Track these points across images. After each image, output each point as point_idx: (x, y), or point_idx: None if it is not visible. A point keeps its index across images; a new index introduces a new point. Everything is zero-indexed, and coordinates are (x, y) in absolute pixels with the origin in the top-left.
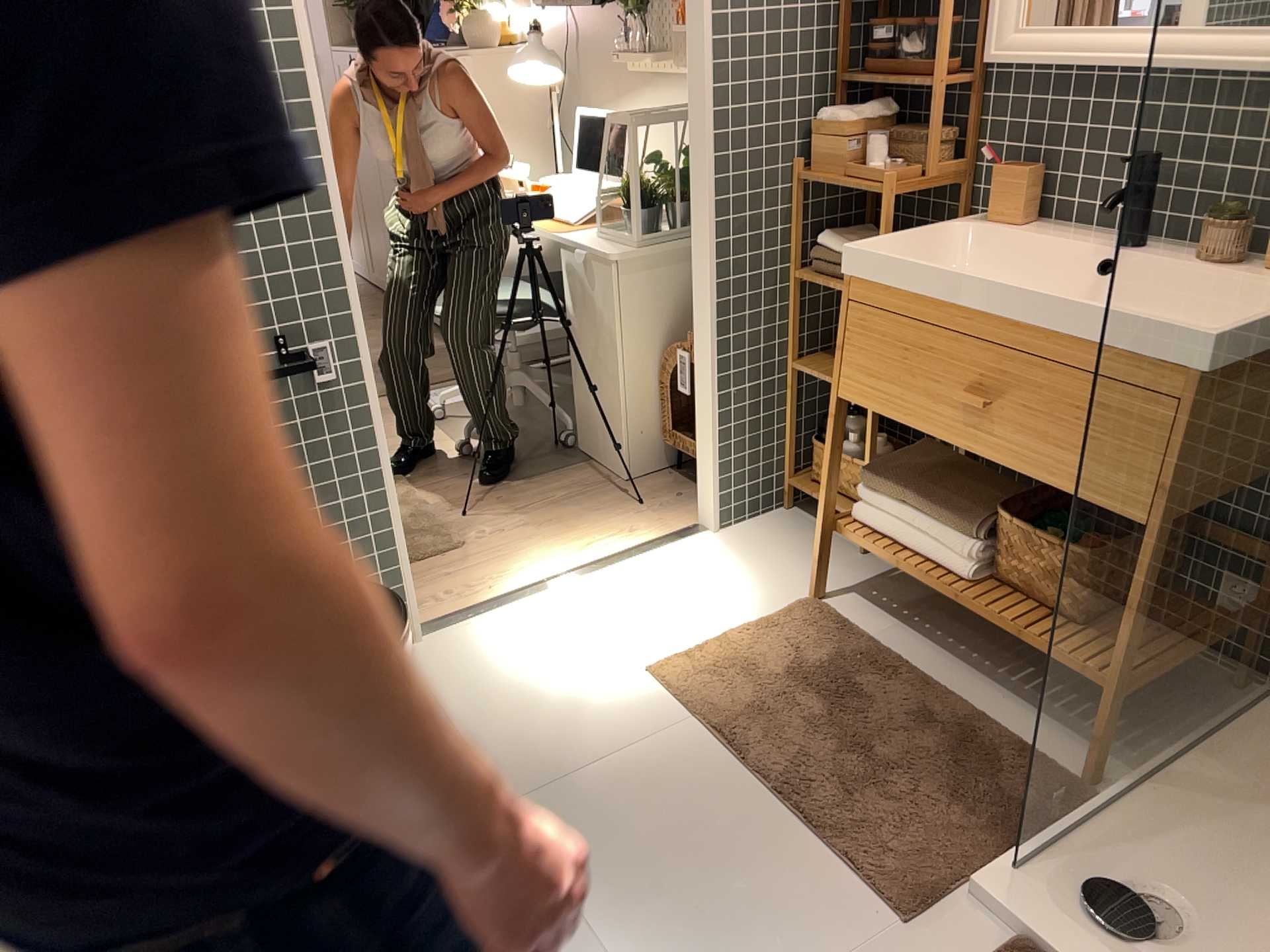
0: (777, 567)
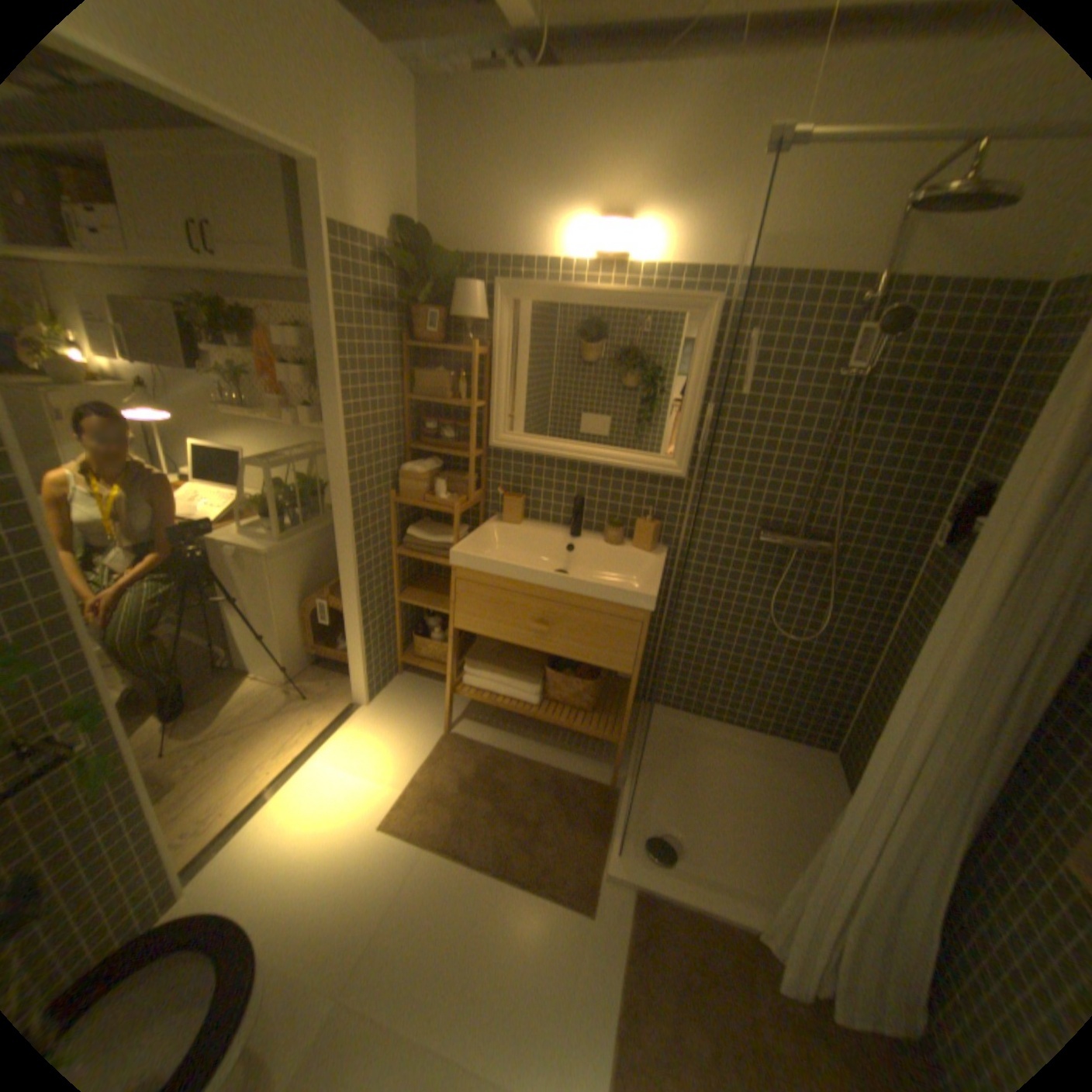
0: (415, 718)
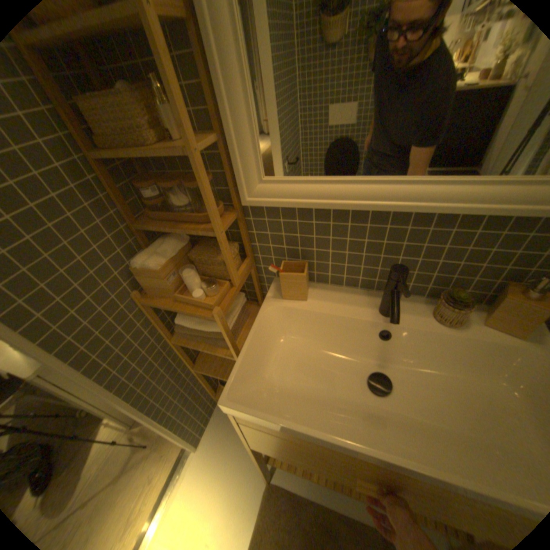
0: (237, 463)
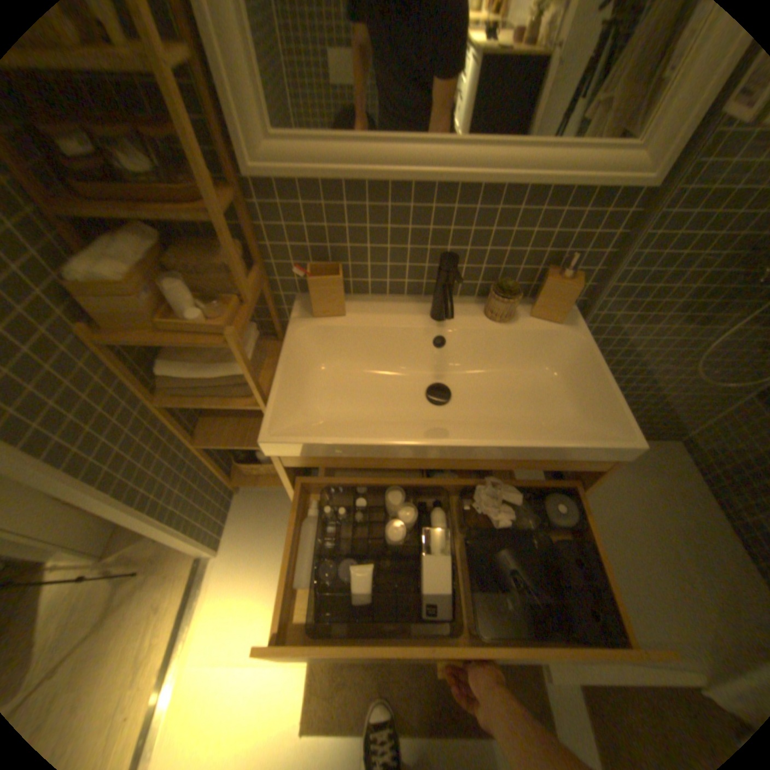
0: (279, 550)
